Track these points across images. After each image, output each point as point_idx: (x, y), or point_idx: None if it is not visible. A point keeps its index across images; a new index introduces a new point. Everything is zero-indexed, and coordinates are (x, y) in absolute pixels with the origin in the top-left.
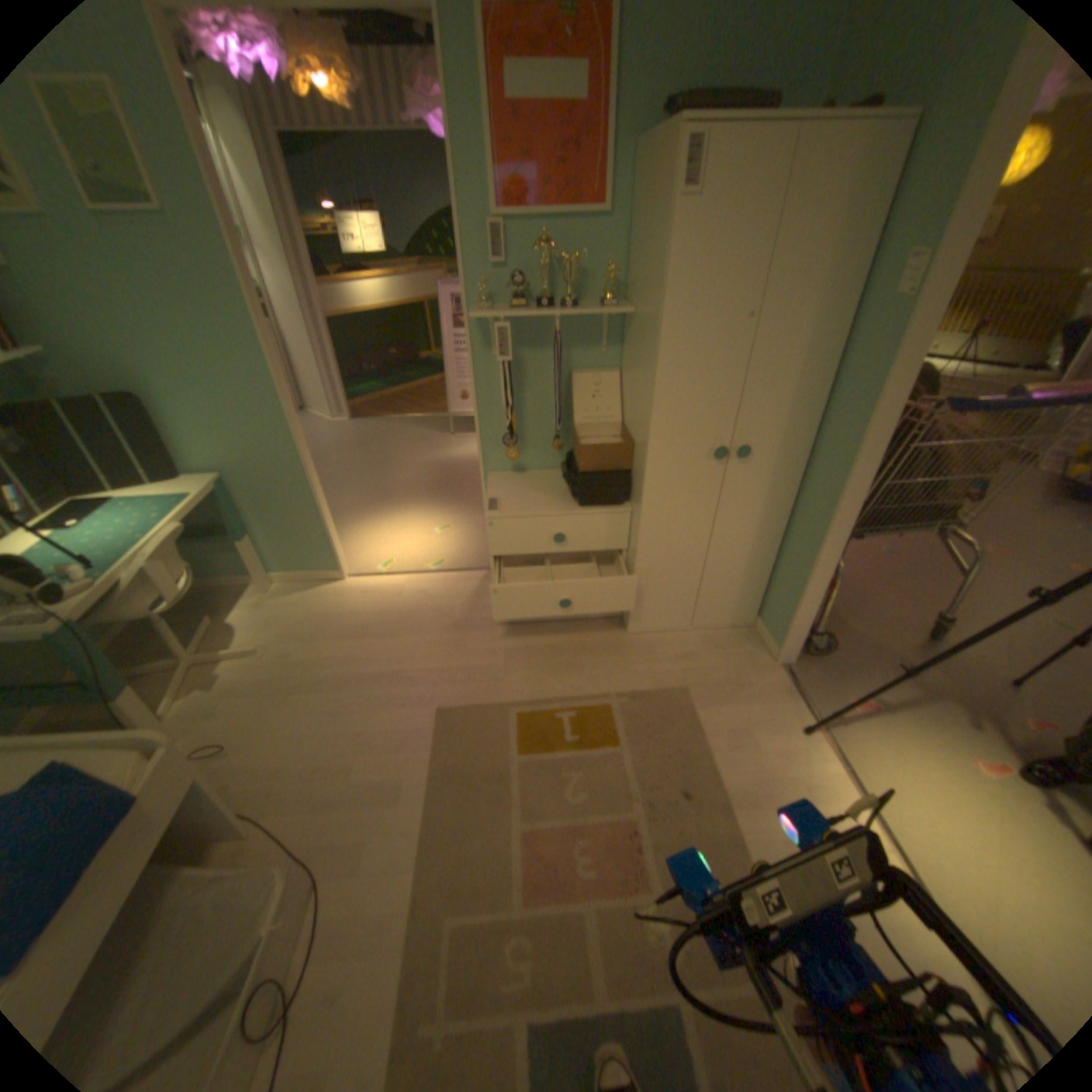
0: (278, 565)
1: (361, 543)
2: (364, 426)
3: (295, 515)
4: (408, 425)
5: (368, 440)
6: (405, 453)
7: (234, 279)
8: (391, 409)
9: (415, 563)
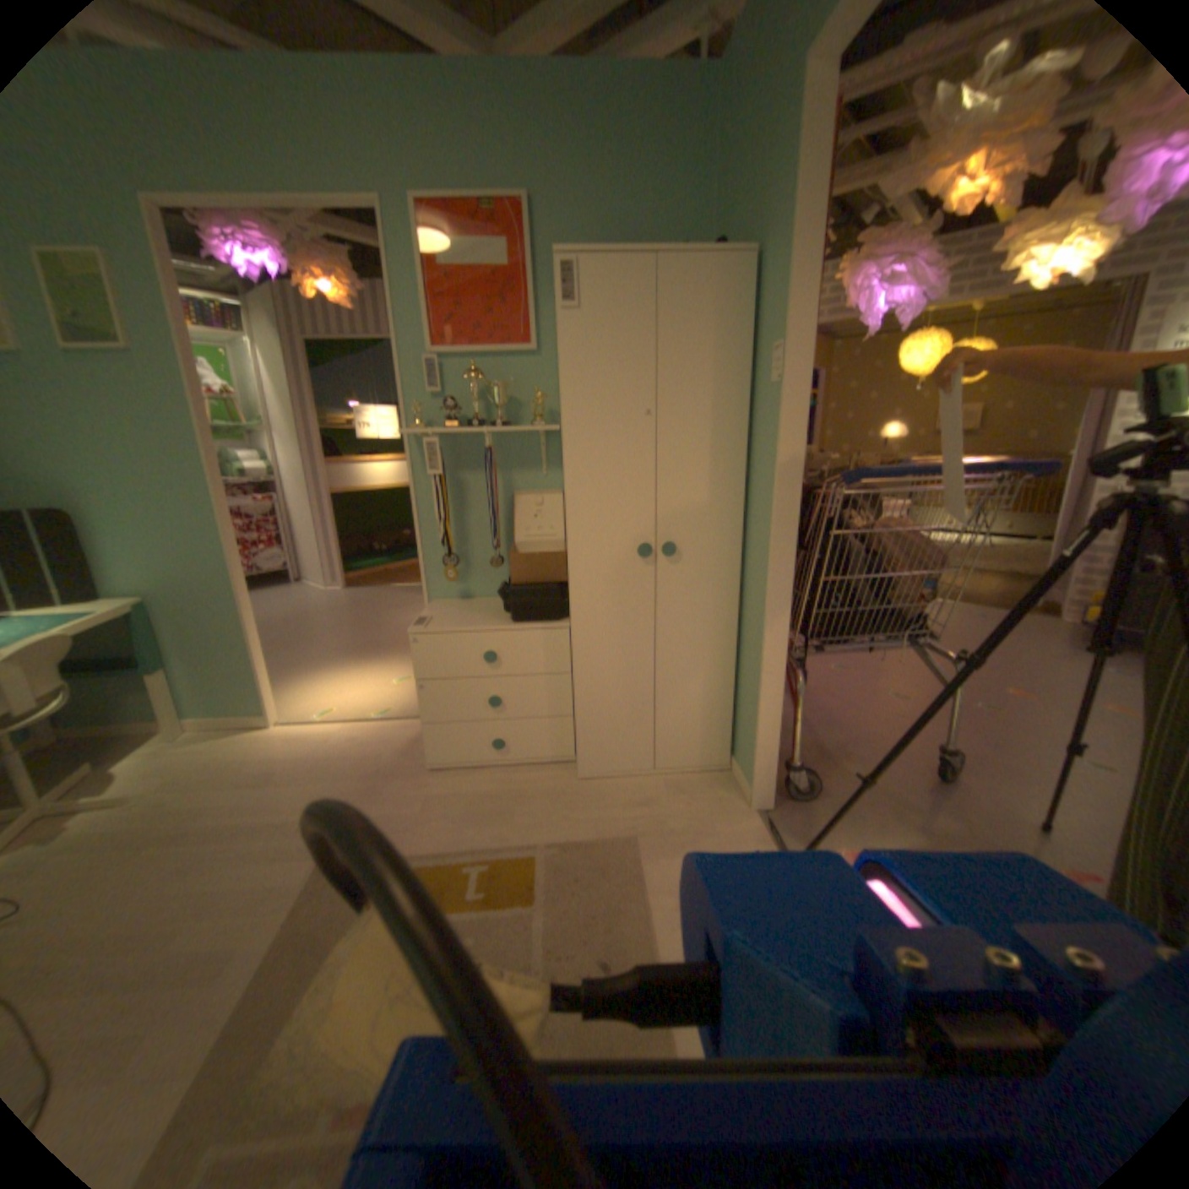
0: (193, 710)
1: (304, 694)
2: (355, 593)
3: (219, 648)
4: (402, 592)
5: (355, 604)
6: (388, 615)
7: (183, 407)
8: (389, 580)
9: (356, 713)
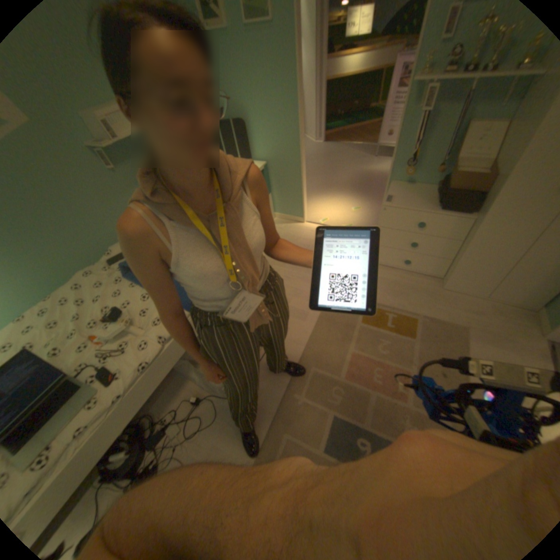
0: (279, 209)
1: (315, 207)
2: (330, 146)
3: (292, 187)
4: (353, 148)
5: (331, 154)
6: (347, 164)
7: (294, 58)
8: (346, 138)
9: (338, 223)
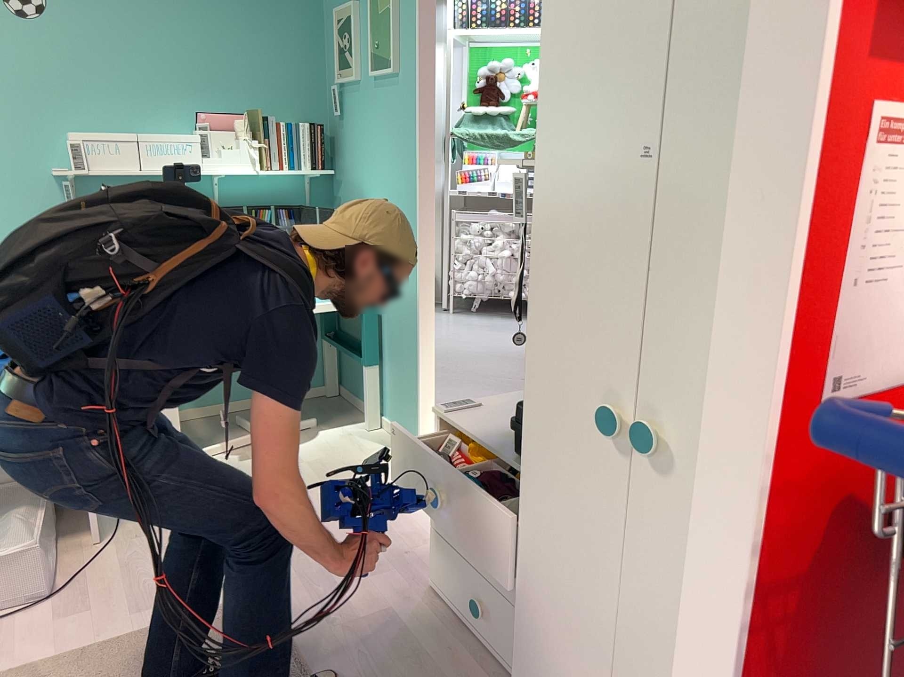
0: (389, 412)
1: None
2: None
3: (406, 362)
4: None
5: None
6: None
7: (415, 125)
8: None
9: None
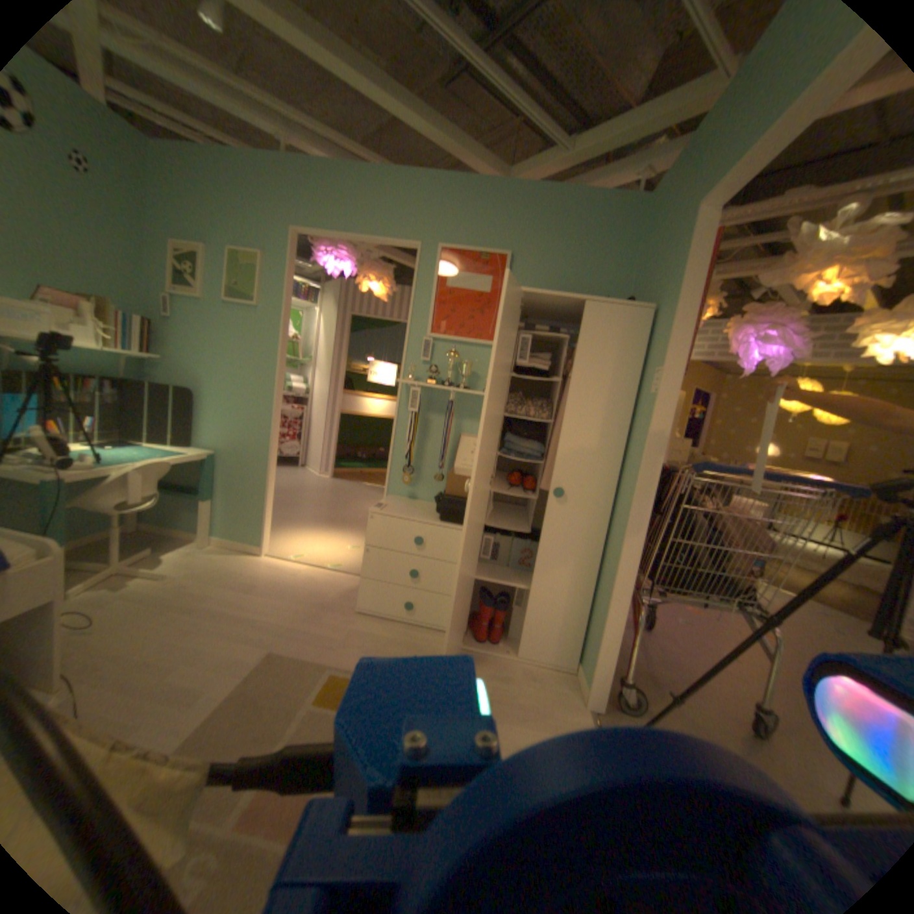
0: (219, 533)
1: (288, 541)
2: (337, 484)
3: (247, 496)
4: (368, 490)
5: (335, 491)
6: (355, 503)
7: (275, 344)
8: (362, 480)
9: (318, 562)
